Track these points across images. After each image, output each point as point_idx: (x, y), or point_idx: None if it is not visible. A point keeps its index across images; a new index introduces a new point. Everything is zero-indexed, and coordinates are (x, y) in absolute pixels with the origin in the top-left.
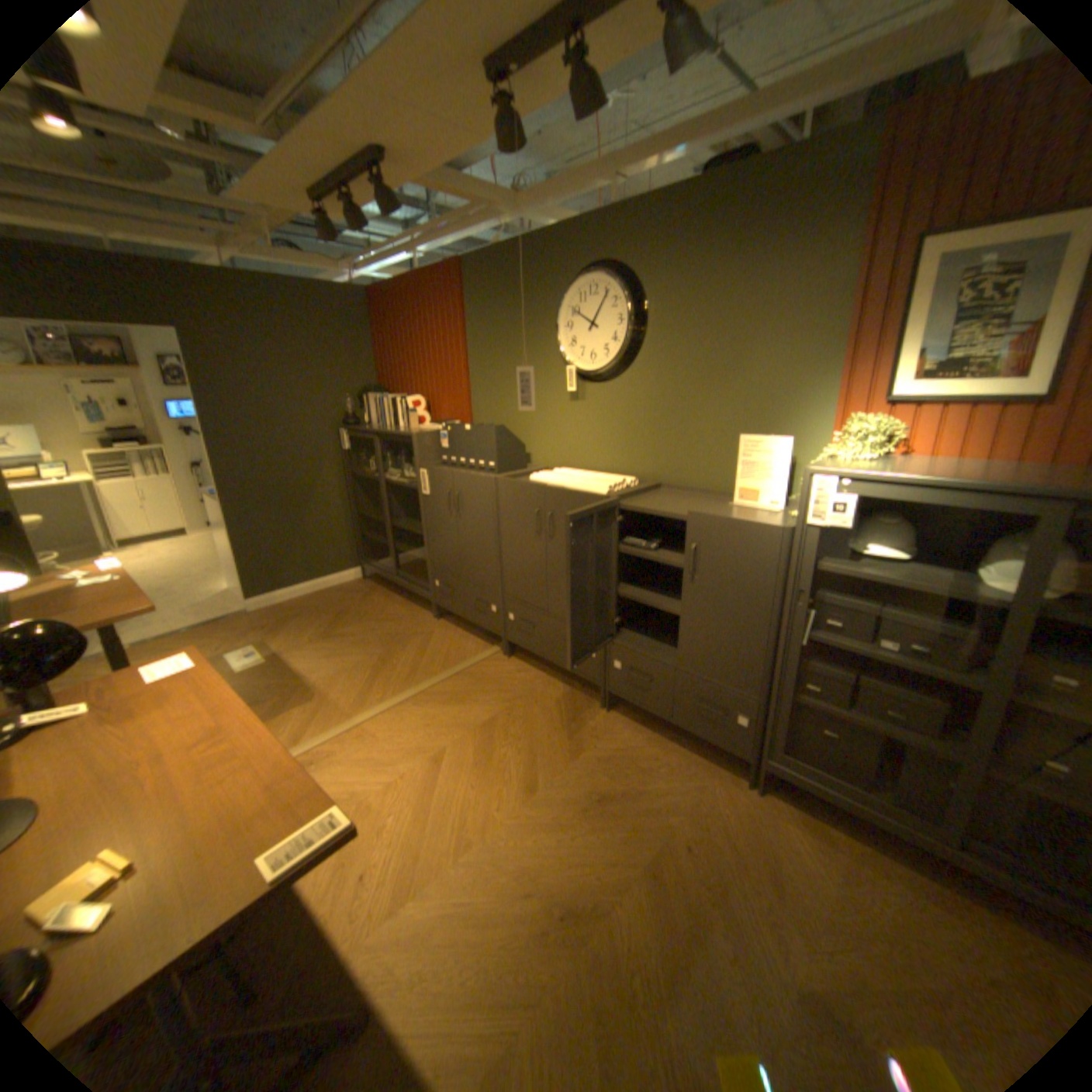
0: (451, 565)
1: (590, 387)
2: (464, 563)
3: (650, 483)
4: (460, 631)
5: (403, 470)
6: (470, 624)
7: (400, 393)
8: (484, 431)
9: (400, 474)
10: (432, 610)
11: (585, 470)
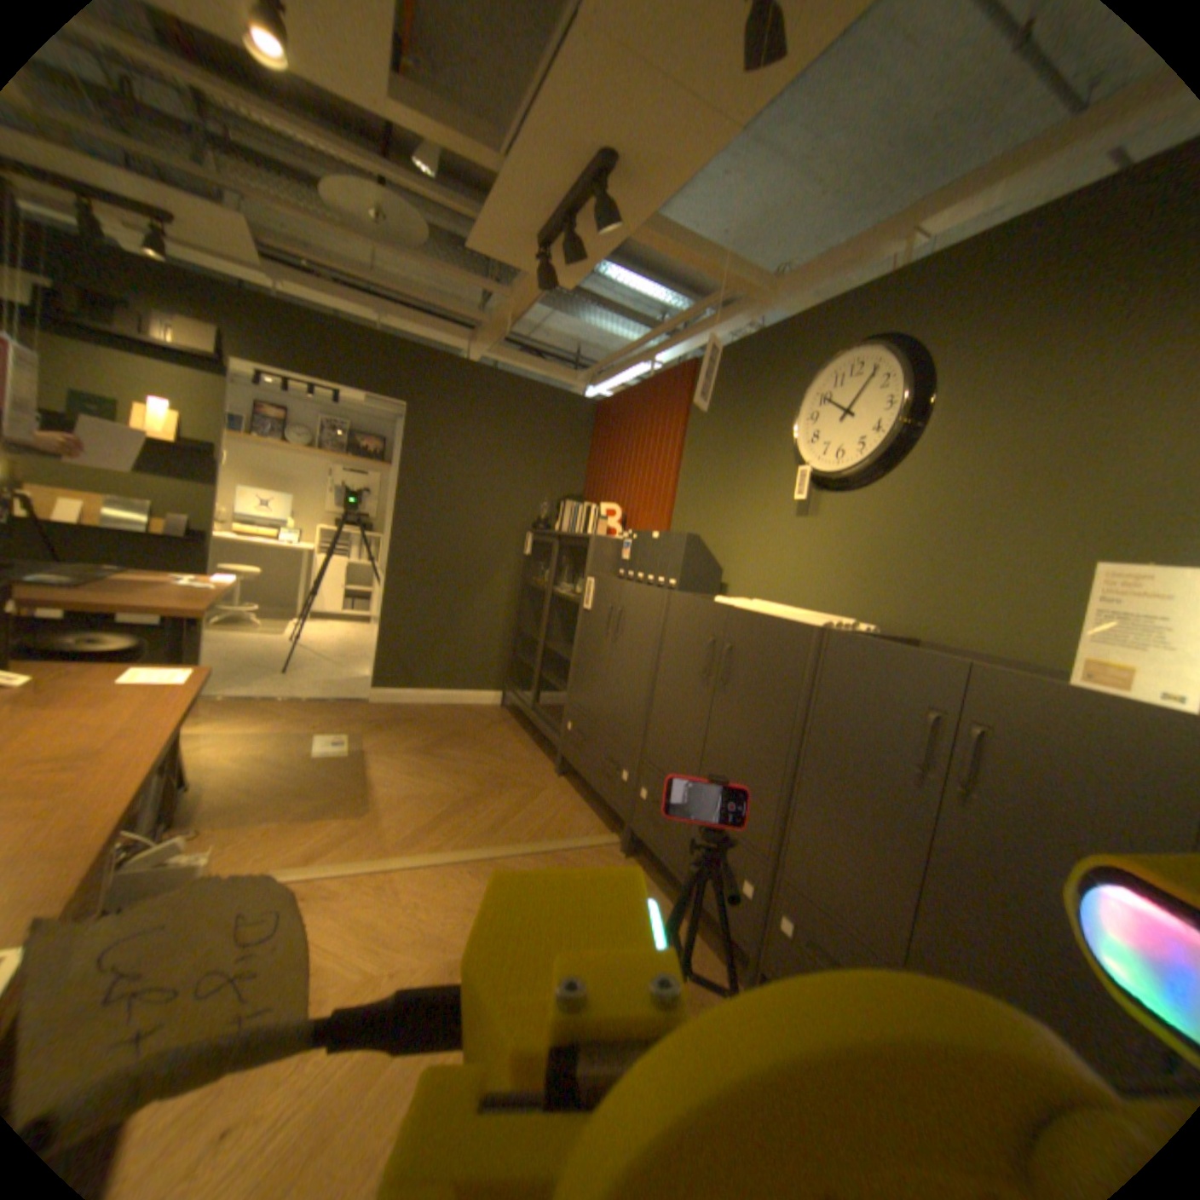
0: (590, 702)
1: (829, 495)
2: (605, 703)
3: (901, 637)
4: (577, 797)
5: (577, 585)
6: (594, 794)
7: (600, 506)
8: (673, 538)
9: (571, 588)
10: (556, 761)
11: (799, 610)
